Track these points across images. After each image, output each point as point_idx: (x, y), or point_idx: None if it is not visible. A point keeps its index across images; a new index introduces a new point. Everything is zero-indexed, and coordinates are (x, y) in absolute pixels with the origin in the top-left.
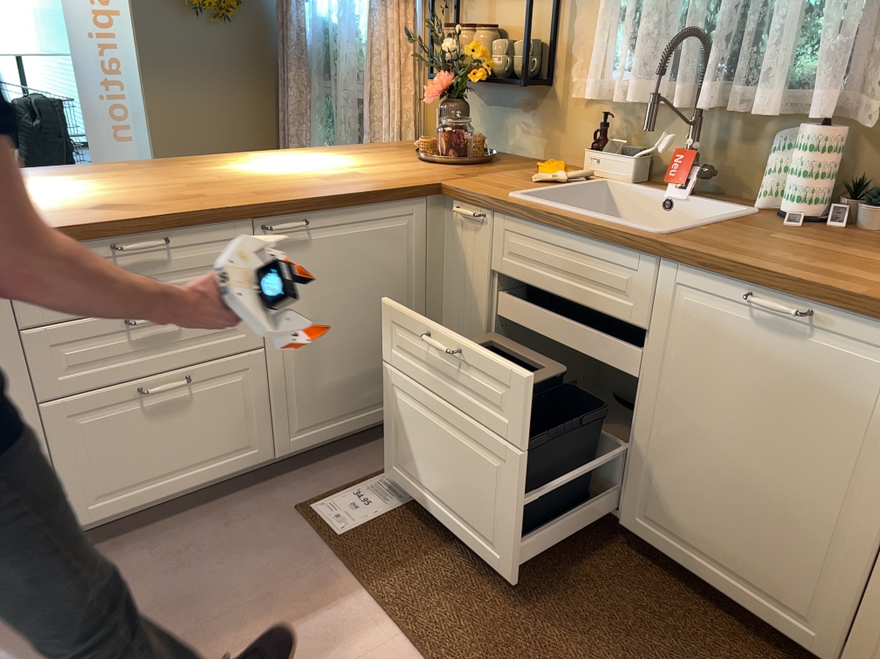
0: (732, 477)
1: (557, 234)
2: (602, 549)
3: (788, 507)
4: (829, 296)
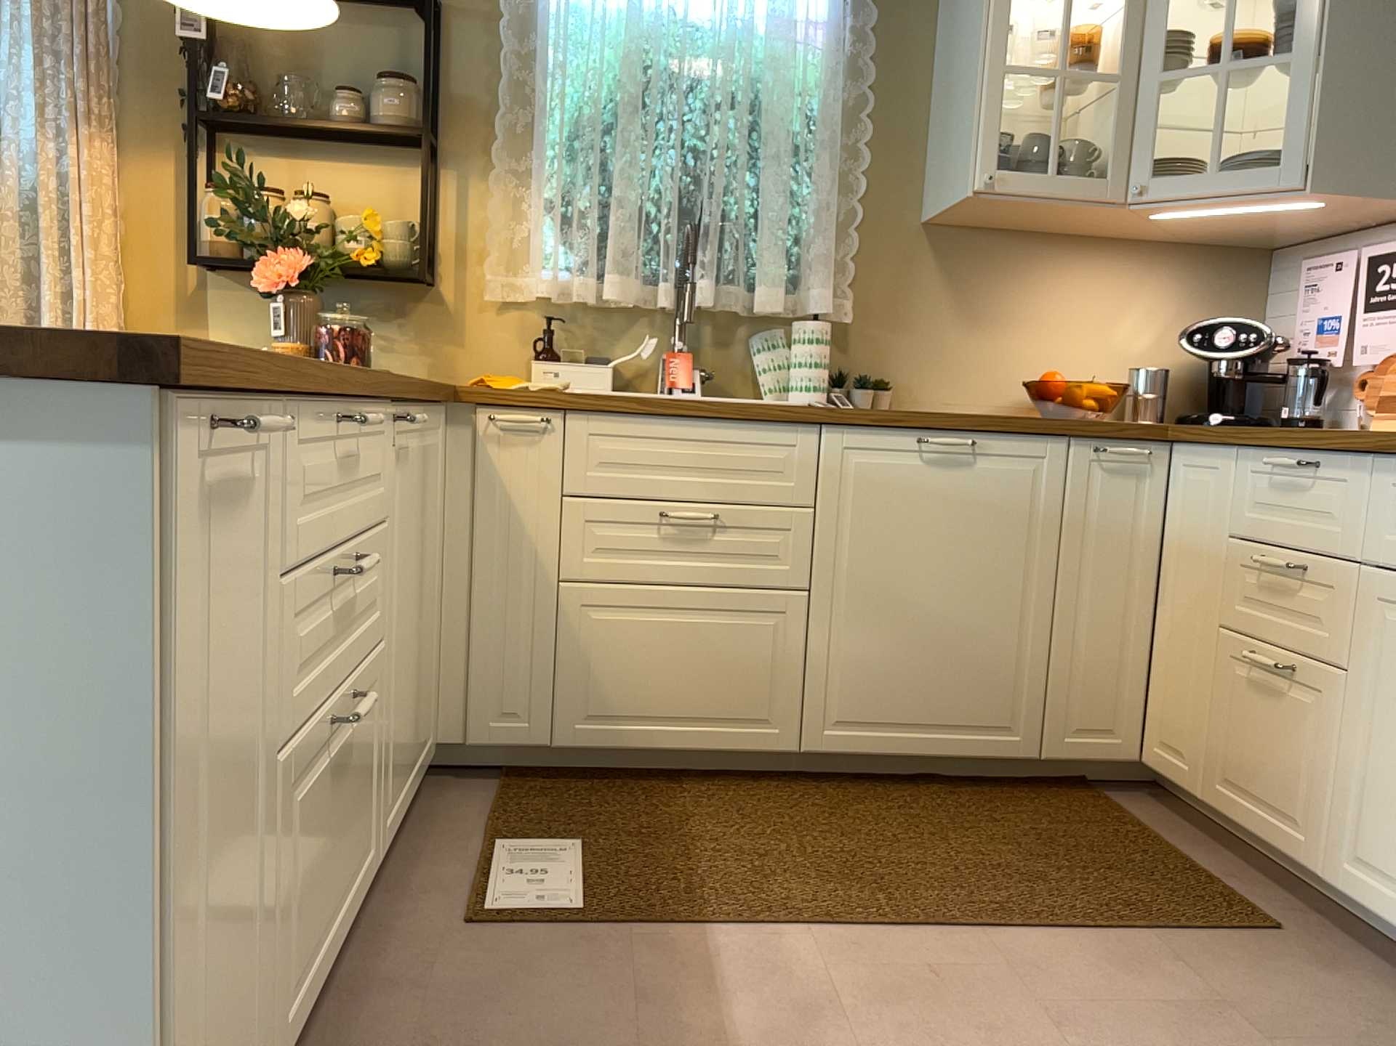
0: (928, 625)
1: (681, 424)
2: (794, 795)
3: (981, 627)
4: (990, 421)
